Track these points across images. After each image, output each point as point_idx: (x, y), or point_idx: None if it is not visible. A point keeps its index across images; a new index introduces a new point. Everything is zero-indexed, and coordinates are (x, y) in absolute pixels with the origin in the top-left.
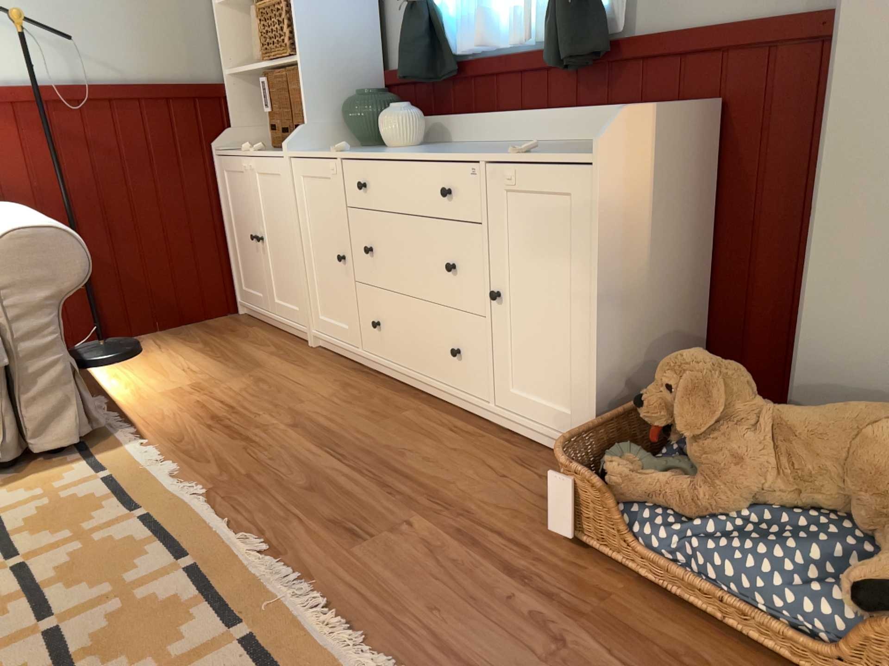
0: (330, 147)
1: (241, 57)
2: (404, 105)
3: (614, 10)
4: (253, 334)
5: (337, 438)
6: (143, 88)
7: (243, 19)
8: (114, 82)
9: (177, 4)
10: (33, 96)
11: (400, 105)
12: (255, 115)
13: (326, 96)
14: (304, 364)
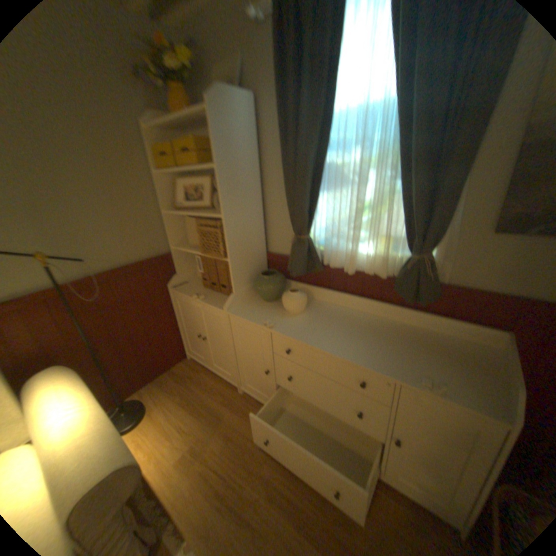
0: (246, 298)
1: (178, 234)
2: (298, 290)
3: (444, 269)
4: (203, 380)
5: (302, 511)
6: (125, 265)
7: (178, 214)
8: (107, 265)
9: (139, 212)
10: (55, 290)
11: (293, 287)
12: (187, 262)
13: (243, 273)
14: (244, 414)
